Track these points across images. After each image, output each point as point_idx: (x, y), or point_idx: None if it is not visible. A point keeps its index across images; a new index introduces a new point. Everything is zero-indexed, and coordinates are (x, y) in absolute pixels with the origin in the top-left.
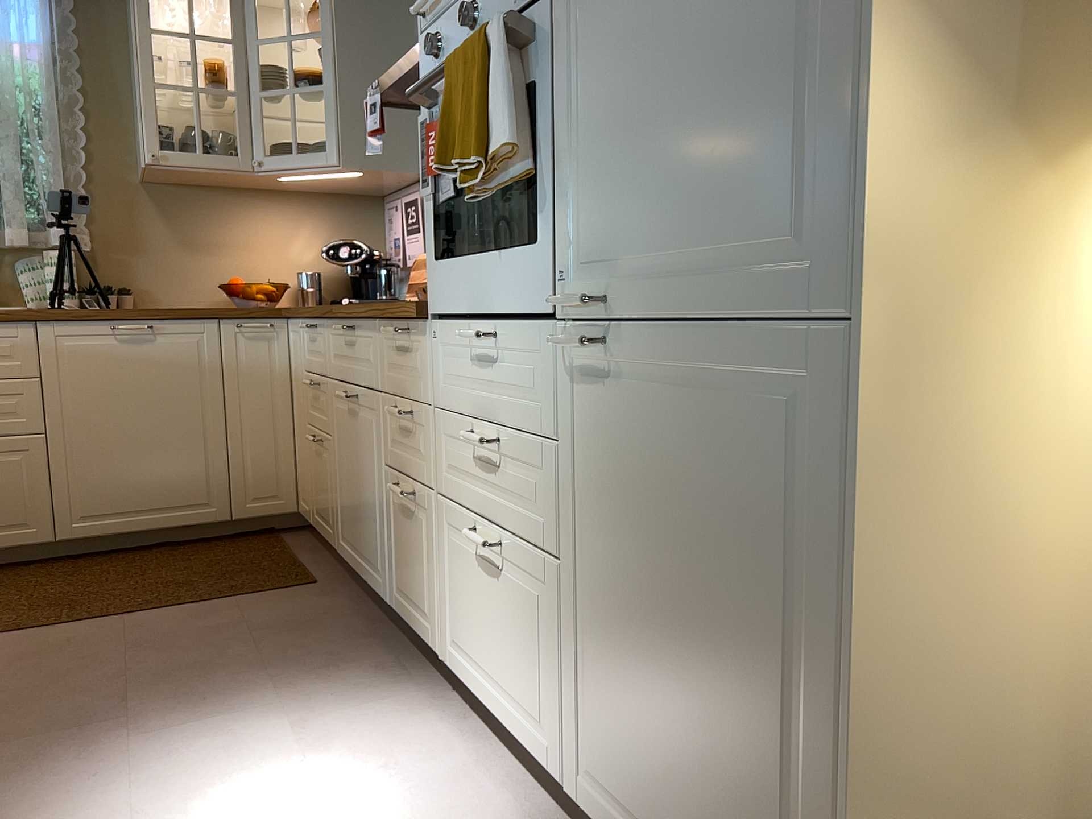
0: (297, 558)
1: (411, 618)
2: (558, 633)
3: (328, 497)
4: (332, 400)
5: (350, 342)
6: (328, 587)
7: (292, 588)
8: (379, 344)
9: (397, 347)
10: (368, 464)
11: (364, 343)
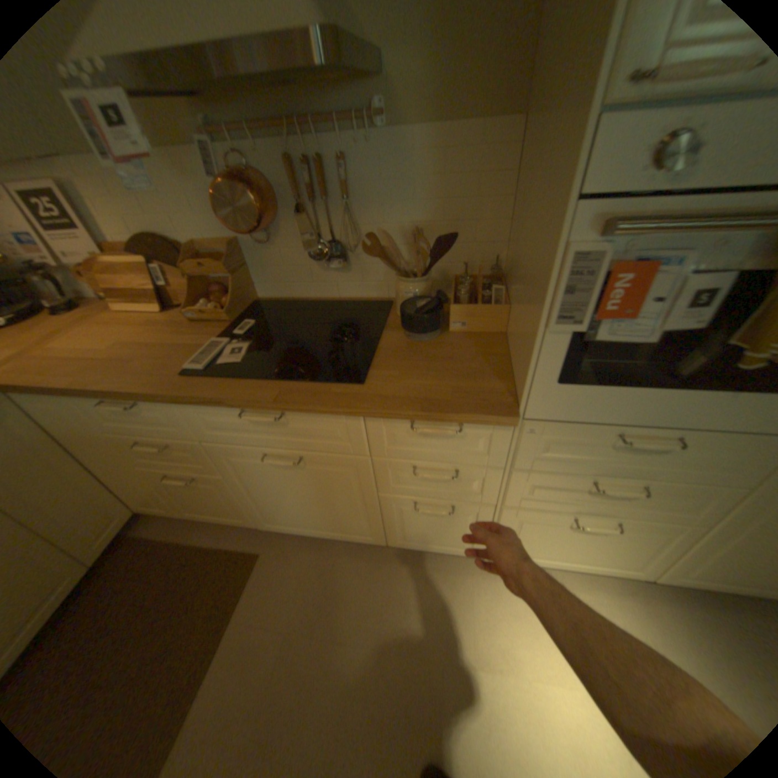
0: (197, 546)
1: (430, 547)
2: (680, 546)
3: (226, 505)
4: (217, 456)
5: (267, 421)
6: (269, 550)
7: (252, 574)
8: (366, 427)
9: (427, 433)
10: (336, 492)
11: (315, 424)
